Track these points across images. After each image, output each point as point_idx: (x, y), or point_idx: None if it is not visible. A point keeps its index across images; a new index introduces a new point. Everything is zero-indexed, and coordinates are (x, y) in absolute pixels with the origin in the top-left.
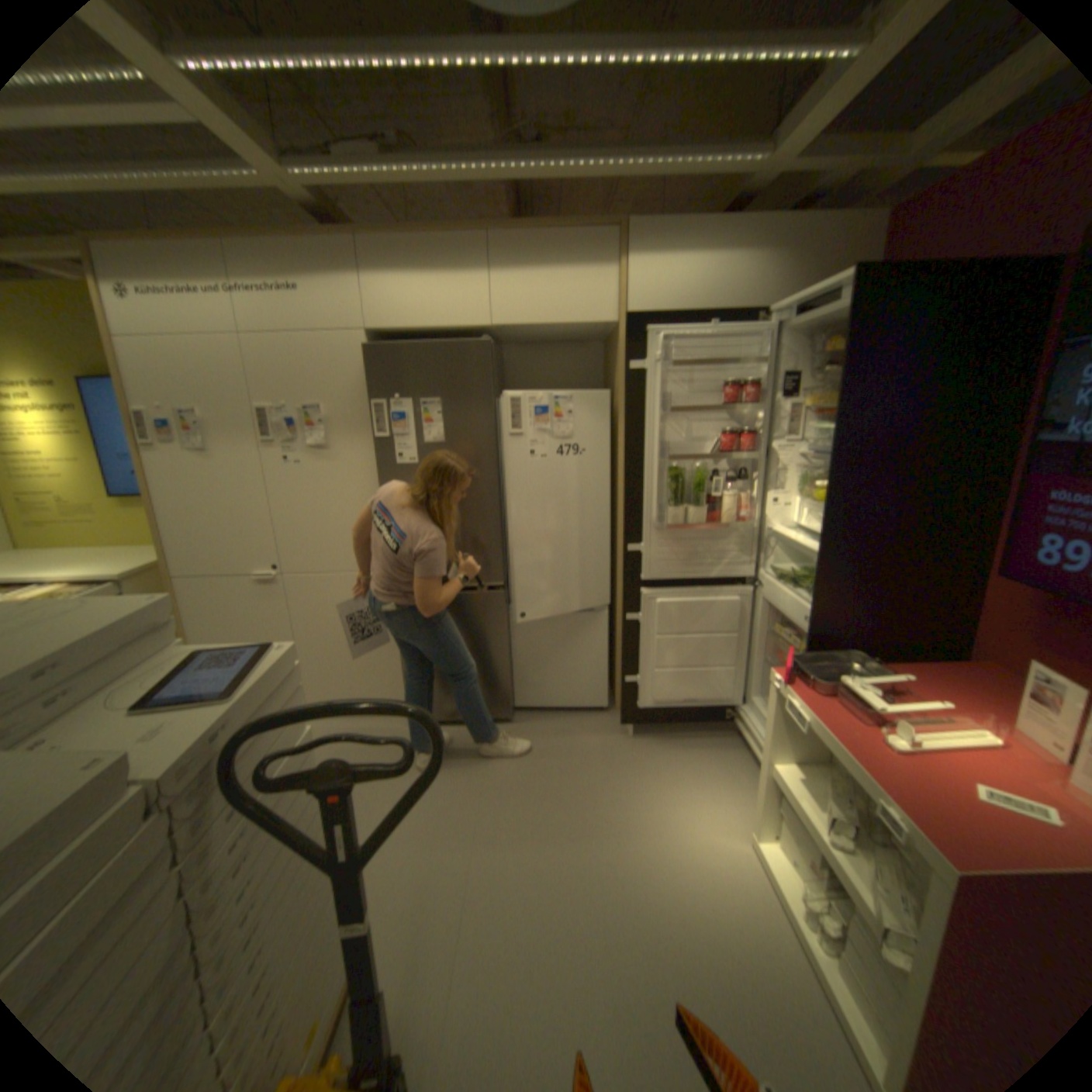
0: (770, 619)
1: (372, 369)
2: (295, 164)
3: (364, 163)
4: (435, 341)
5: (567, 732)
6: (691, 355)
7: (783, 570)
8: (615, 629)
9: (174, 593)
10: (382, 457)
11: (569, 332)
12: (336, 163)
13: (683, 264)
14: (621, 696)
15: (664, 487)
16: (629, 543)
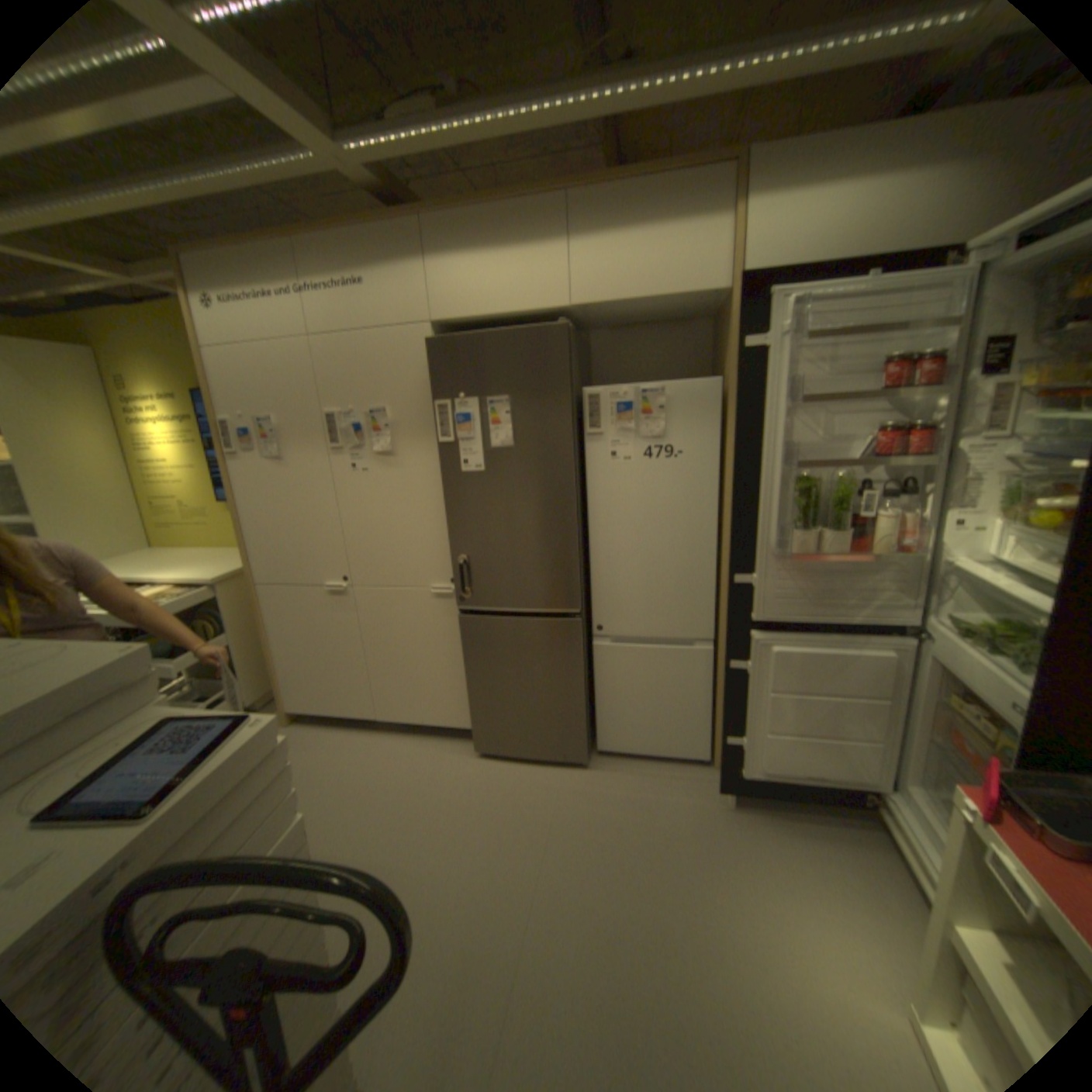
0: (943, 686)
1: (435, 366)
2: (350, 139)
3: (421, 125)
4: (503, 329)
5: (652, 792)
6: (835, 323)
7: (969, 621)
8: (717, 672)
9: (257, 600)
10: (447, 465)
11: (668, 308)
12: (392, 130)
13: (826, 201)
14: (722, 761)
15: (788, 503)
16: (738, 572)
